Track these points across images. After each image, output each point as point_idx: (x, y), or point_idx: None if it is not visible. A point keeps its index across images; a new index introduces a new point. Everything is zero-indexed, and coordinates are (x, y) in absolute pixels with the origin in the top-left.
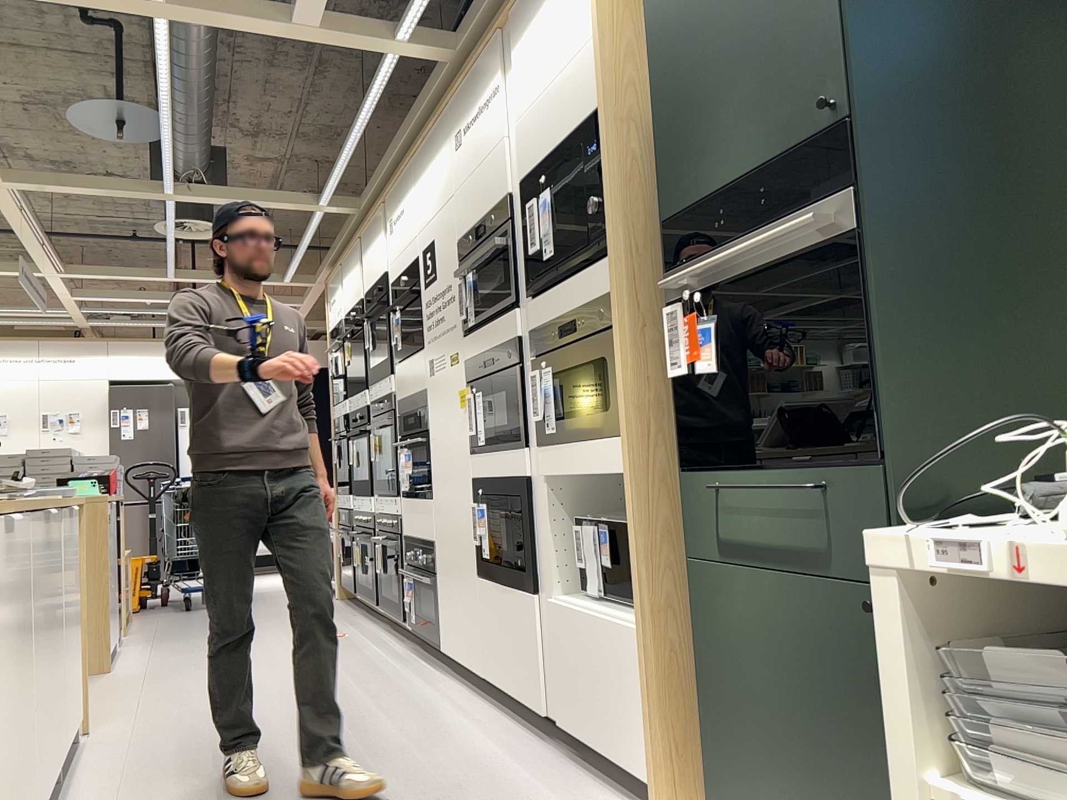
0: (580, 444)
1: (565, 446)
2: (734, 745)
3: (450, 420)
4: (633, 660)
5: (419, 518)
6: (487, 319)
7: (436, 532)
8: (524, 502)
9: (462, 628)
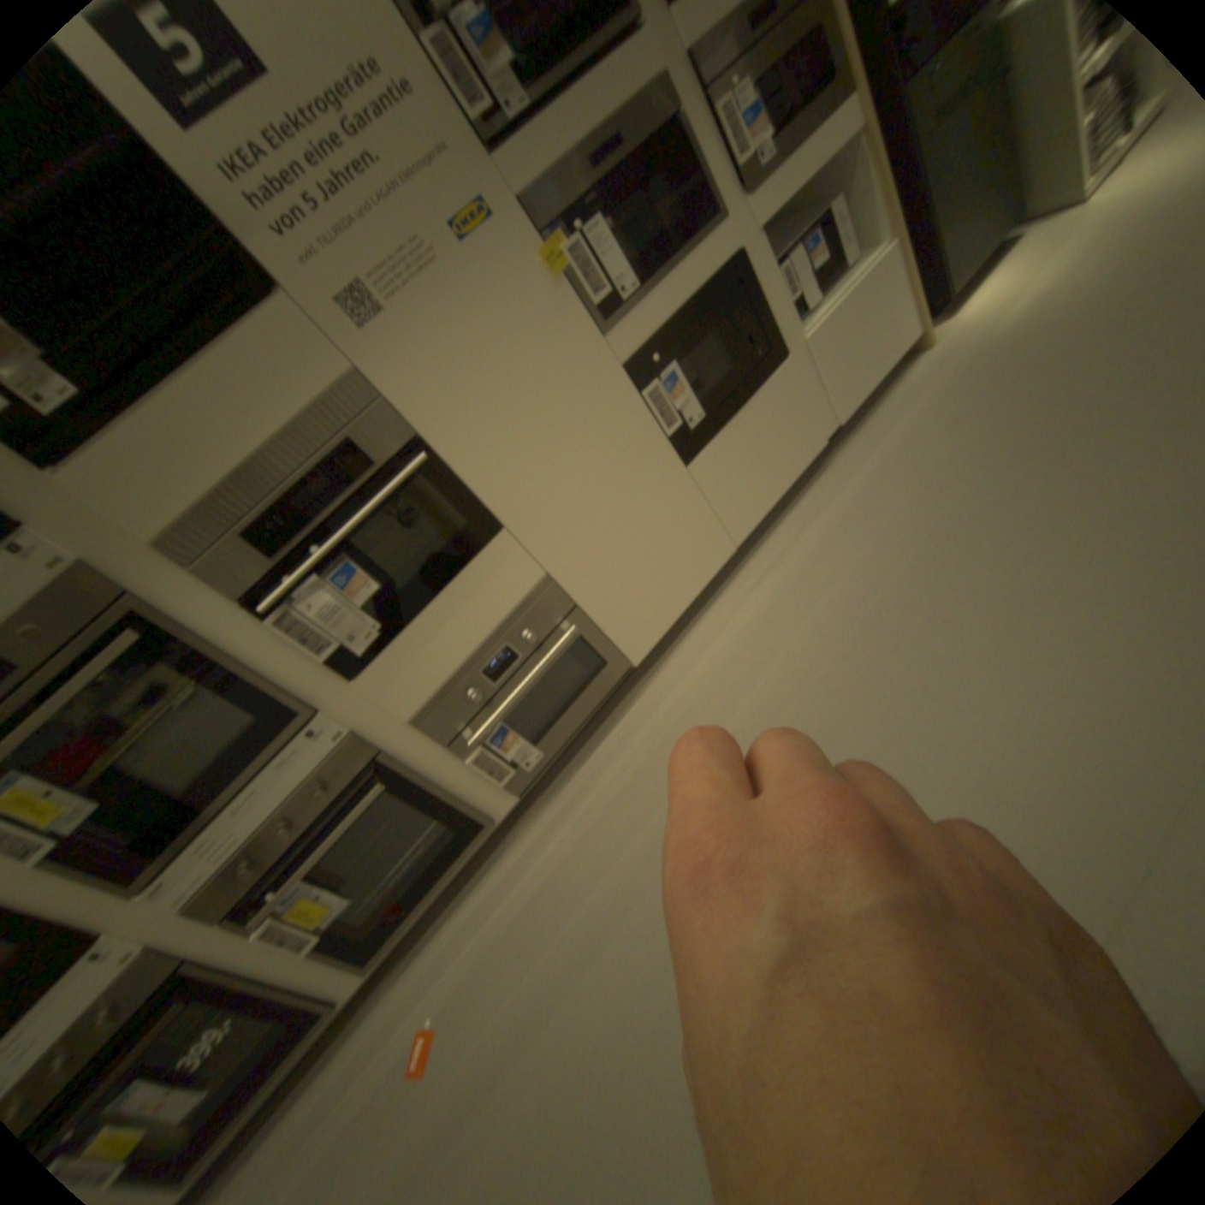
0: (805, 143)
1: (786, 161)
2: (957, 233)
3: (510, 337)
4: (894, 272)
5: (469, 608)
6: (555, 88)
7: (546, 551)
8: (745, 279)
9: (676, 566)
